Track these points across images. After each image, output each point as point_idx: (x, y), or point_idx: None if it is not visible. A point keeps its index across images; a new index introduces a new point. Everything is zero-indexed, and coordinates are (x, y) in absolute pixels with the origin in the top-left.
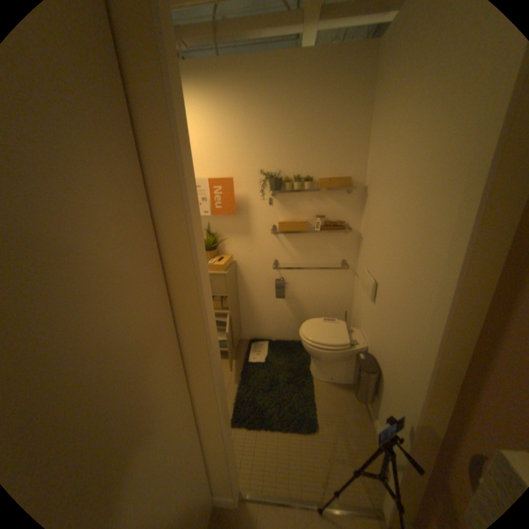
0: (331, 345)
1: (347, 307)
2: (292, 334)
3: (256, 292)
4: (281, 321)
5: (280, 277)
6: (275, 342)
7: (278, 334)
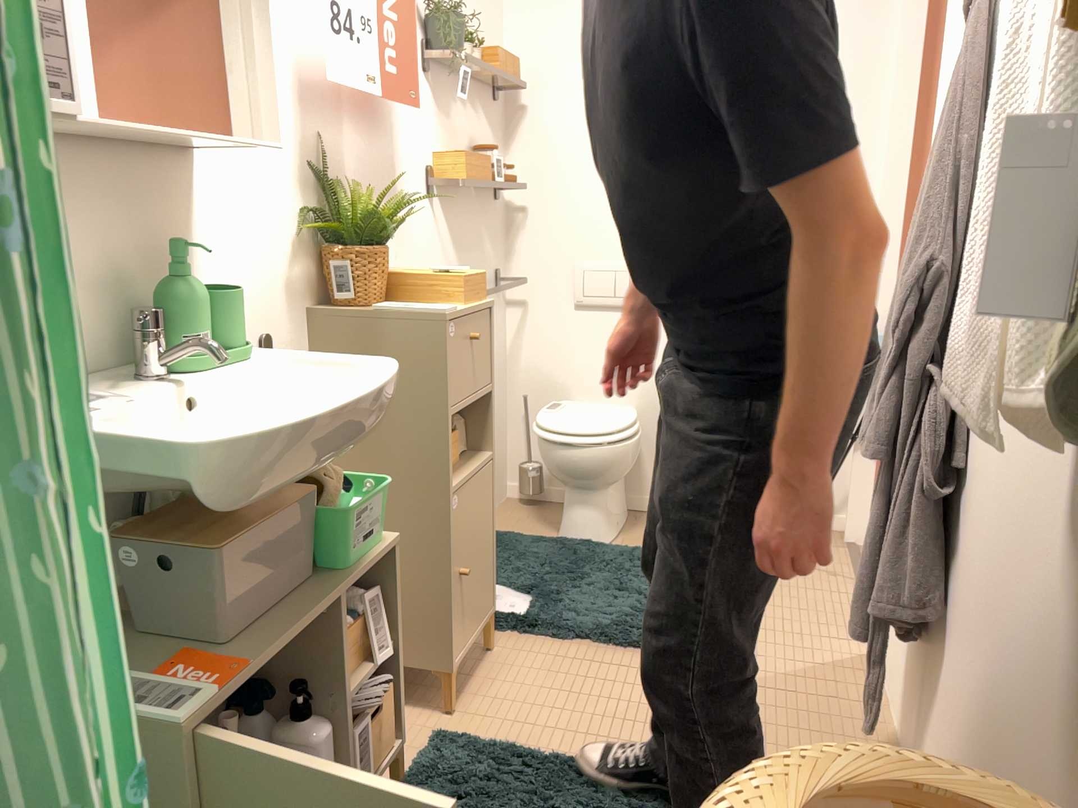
0: (635, 422)
1: (505, 398)
2: None
3: None
4: None
5: None
6: None
7: None
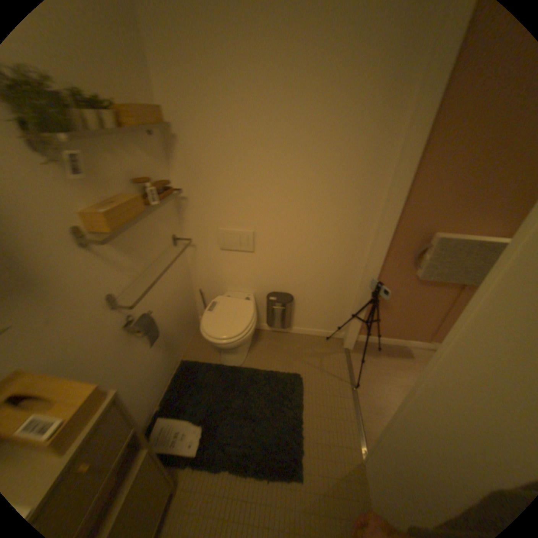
0: (252, 316)
1: (190, 287)
2: (166, 373)
3: (104, 380)
4: (151, 376)
5: (126, 316)
6: (163, 405)
7: (155, 394)
